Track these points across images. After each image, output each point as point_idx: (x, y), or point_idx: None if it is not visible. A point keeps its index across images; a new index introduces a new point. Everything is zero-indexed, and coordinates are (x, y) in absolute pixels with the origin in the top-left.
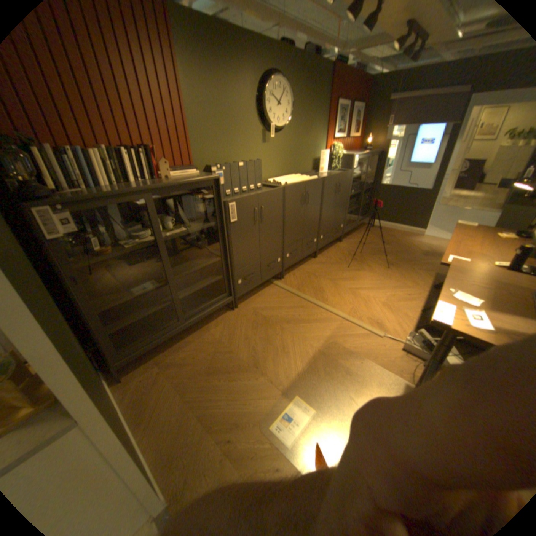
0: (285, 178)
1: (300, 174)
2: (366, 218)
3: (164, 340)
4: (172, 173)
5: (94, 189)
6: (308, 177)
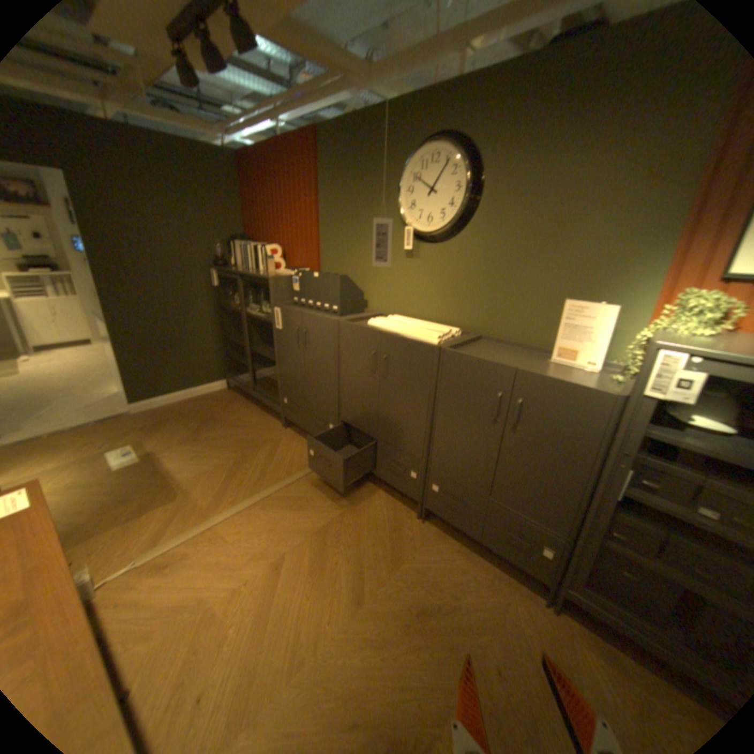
0: (403, 320)
1: (443, 328)
2: None
3: (241, 386)
4: (282, 270)
5: (245, 268)
6: (421, 334)
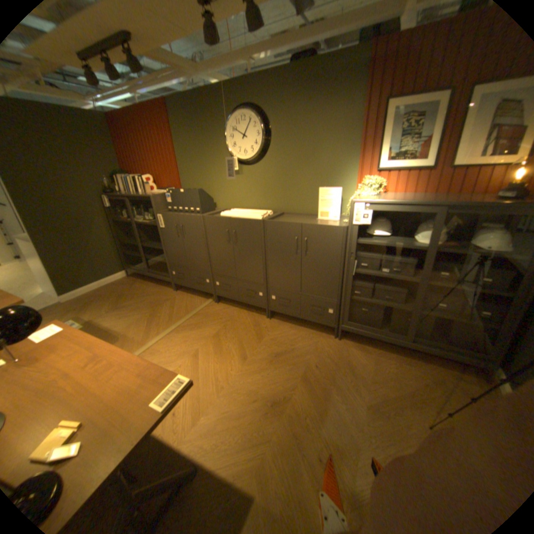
0: (240, 211)
1: (263, 212)
2: (454, 352)
3: (138, 272)
4: (155, 191)
5: (127, 193)
6: (252, 216)
